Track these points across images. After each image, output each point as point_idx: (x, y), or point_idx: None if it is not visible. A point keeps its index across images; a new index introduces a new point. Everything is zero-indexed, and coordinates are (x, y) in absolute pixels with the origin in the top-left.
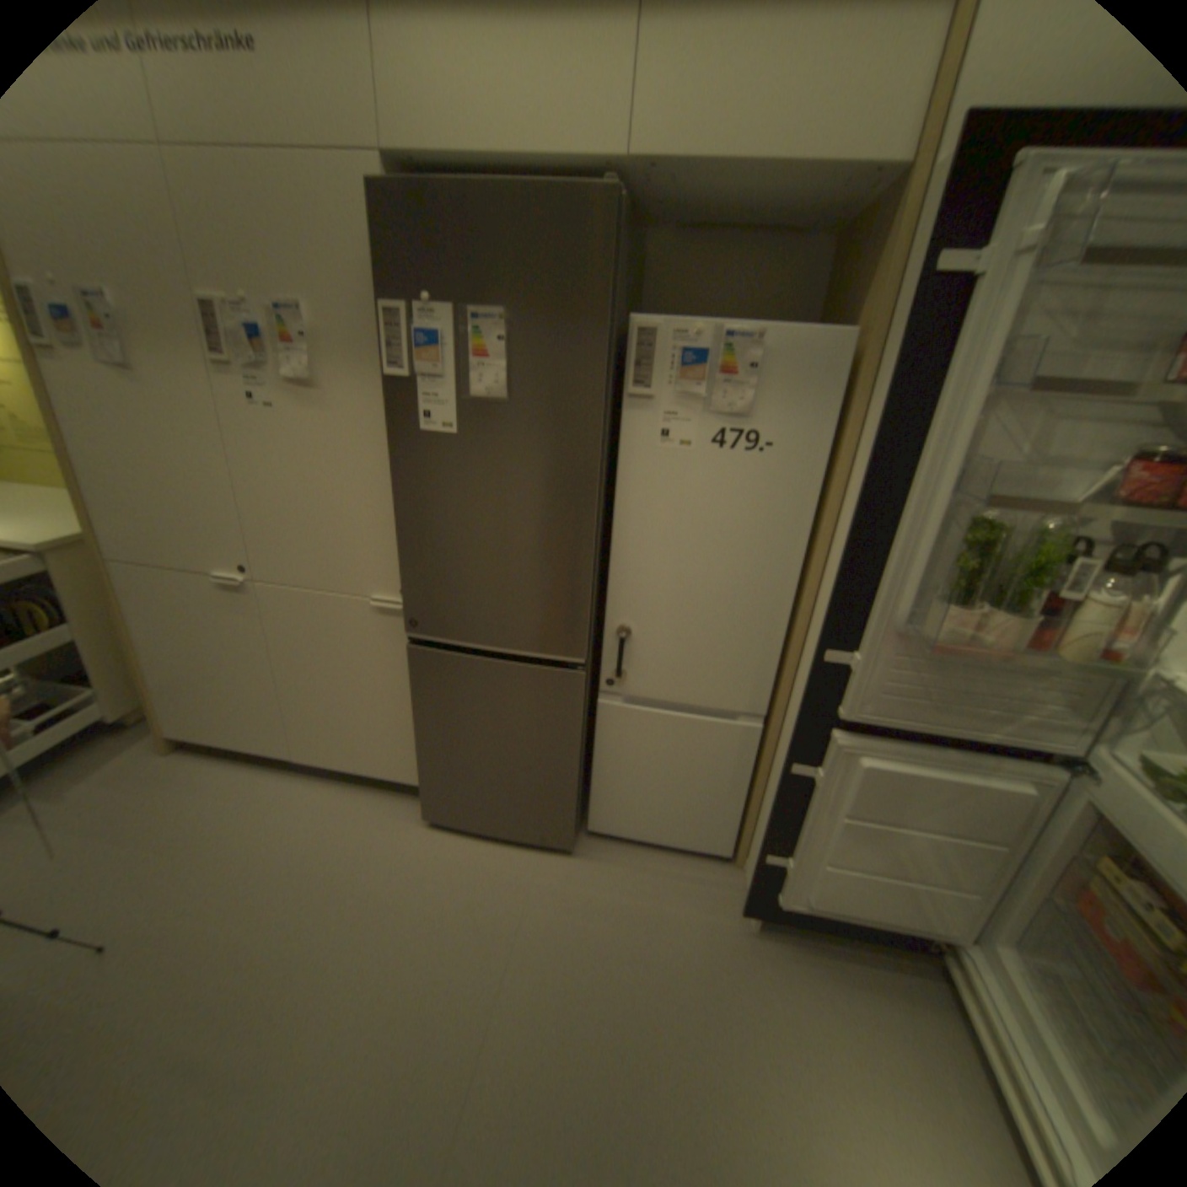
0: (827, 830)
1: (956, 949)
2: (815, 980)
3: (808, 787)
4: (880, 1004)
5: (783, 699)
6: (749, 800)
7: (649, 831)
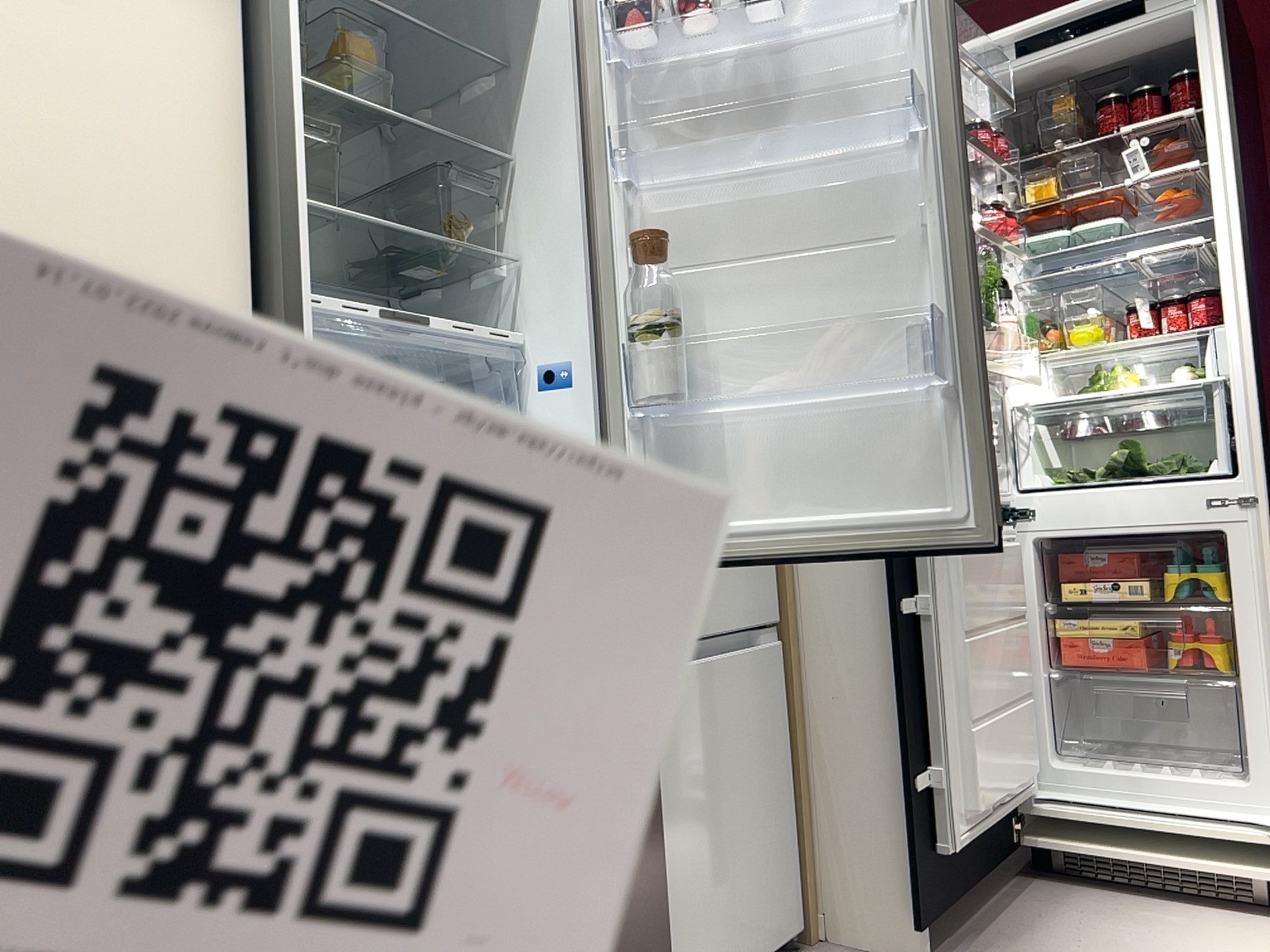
0: (953, 677)
1: (1024, 817)
2: (1013, 943)
3: (917, 631)
4: (1054, 916)
5: (792, 585)
6: (791, 795)
7: (724, 951)
